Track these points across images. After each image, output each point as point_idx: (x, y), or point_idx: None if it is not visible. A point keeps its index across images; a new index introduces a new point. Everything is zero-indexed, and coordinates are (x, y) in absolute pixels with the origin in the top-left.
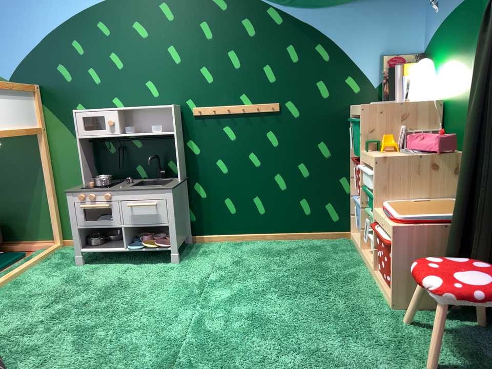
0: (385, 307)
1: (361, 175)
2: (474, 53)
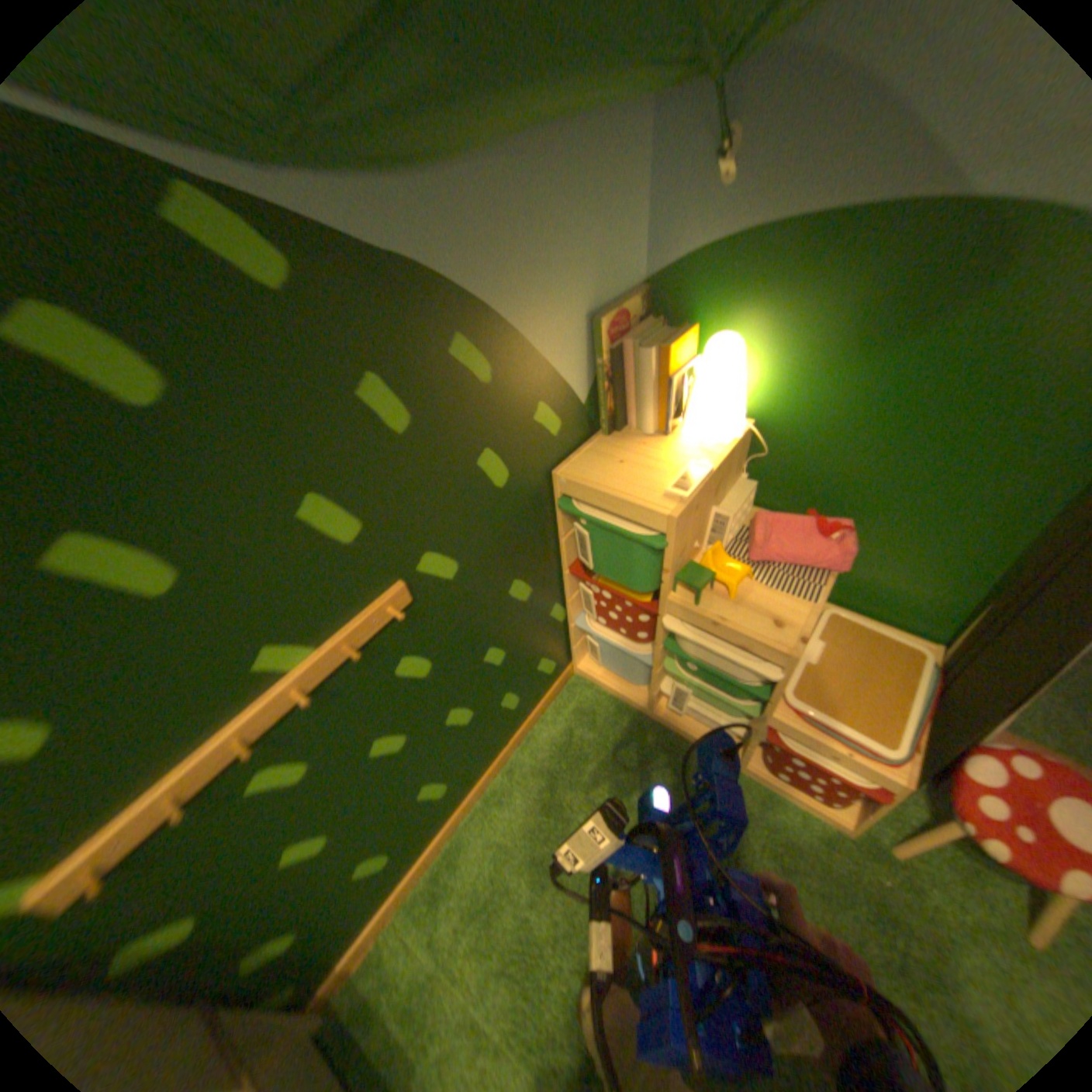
0: (841, 841)
1: (664, 630)
2: (924, 362)
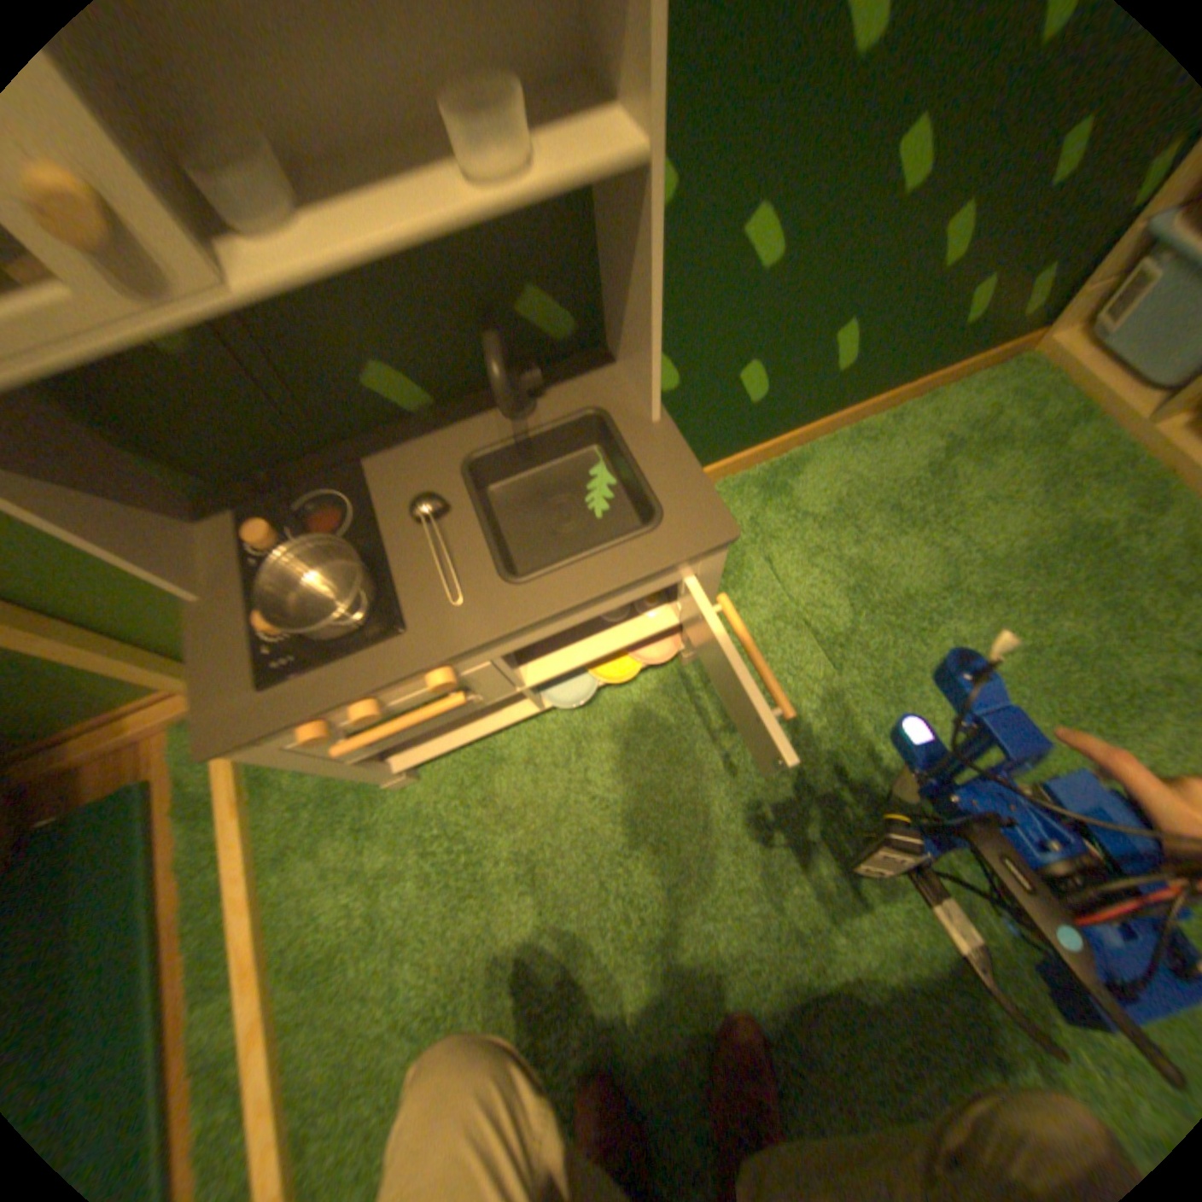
0: None
1: None
2: None
